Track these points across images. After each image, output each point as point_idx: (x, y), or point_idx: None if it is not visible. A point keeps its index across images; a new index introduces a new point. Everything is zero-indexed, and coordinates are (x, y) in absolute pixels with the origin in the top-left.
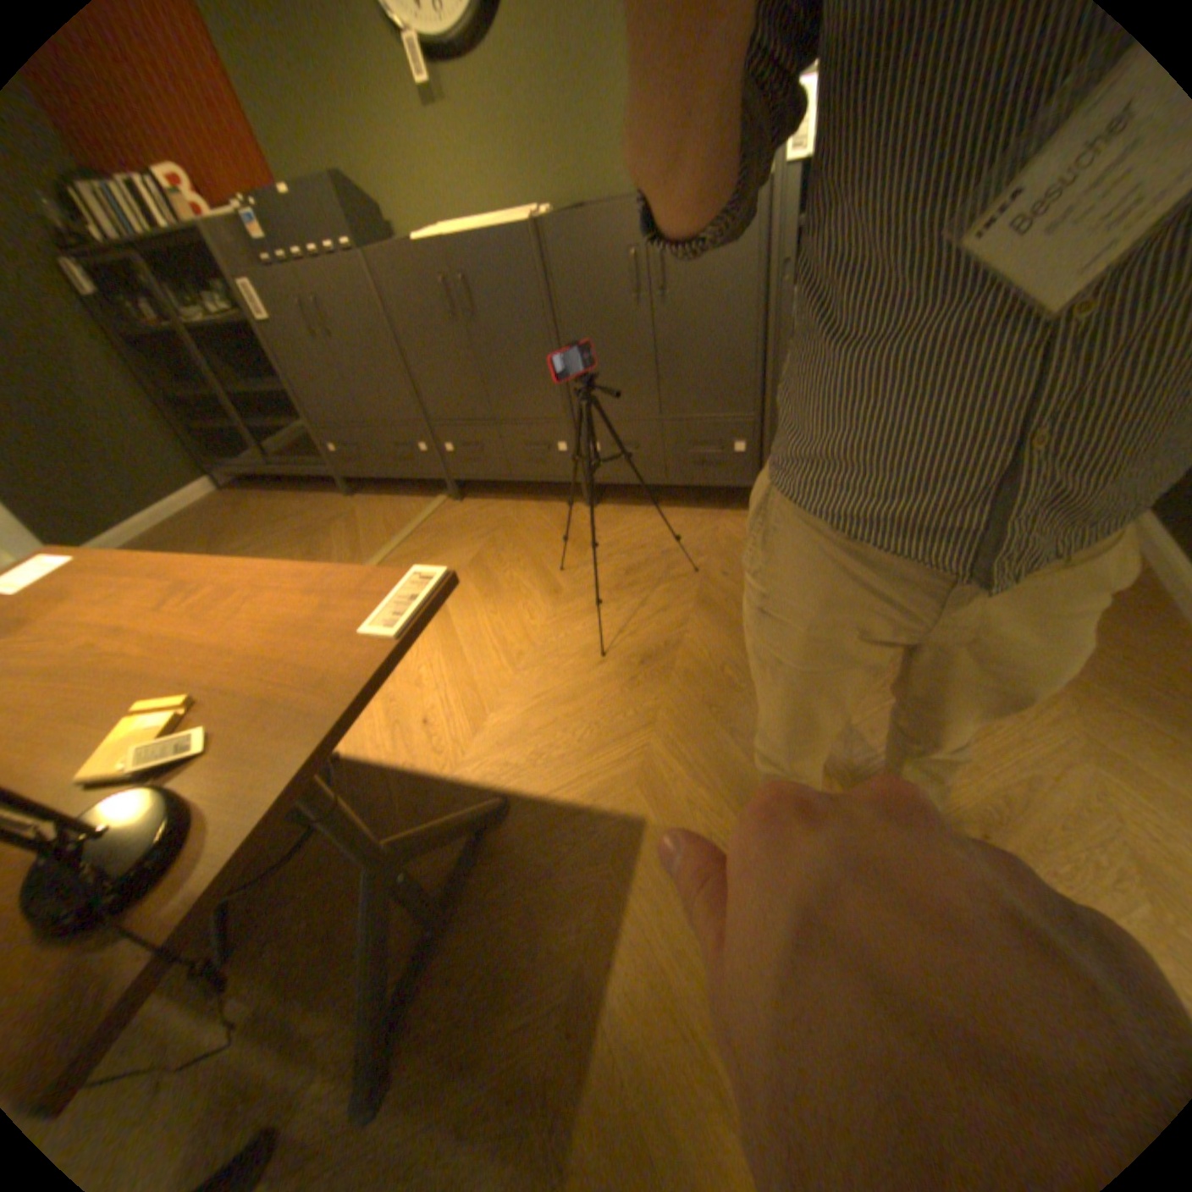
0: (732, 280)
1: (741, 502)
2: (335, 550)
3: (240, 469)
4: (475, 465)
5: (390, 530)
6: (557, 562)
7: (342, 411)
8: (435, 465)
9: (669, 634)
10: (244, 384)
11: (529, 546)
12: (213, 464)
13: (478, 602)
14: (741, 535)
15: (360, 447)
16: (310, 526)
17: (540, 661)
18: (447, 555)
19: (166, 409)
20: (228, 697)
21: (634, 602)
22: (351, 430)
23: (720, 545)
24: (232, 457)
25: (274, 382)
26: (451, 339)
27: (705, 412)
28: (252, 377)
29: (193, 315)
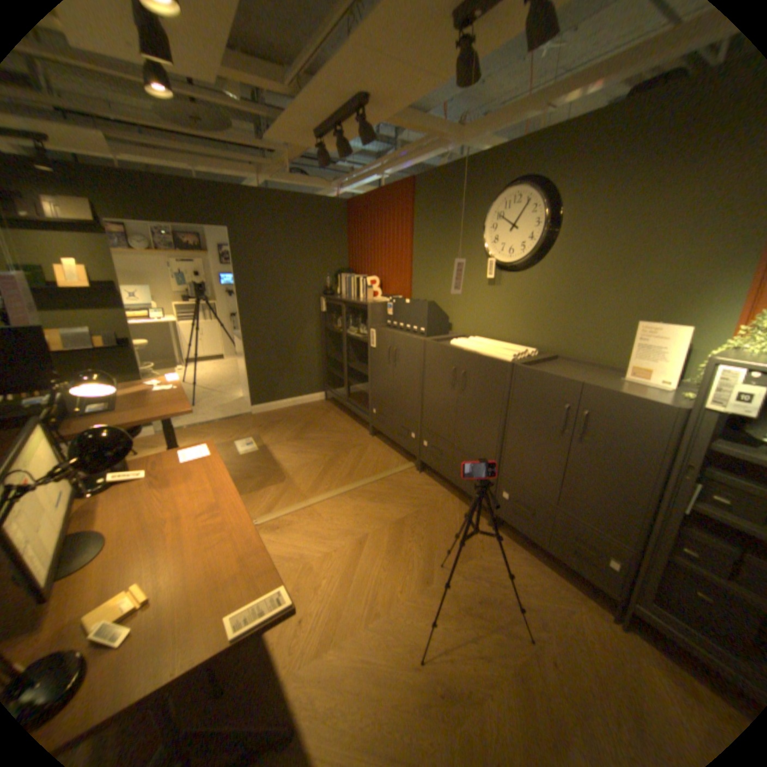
0: (638, 457)
1: (609, 603)
2: (343, 467)
3: (337, 399)
4: (435, 462)
5: (375, 471)
6: (443, 559)
7: (386, 400)
8: (415, 448)
9: (478, 690)
10: (357, 366)
11: (435, 534)
12: (329, 390)
13: (382, 555)
14: (591, 637)
15: (386, 419)
16: (344, 445)
17: (383, 634)
18: (389, 508)
19: (325, 362)
20: (158, 612)
21: (471, 636)
22: (386, 410)
23: (567, 634)
24: (337, 392)
25: (367, 372)
26: (448, 397)
27: (592, 525)
28: (363, 363)
29: (353, 332)
